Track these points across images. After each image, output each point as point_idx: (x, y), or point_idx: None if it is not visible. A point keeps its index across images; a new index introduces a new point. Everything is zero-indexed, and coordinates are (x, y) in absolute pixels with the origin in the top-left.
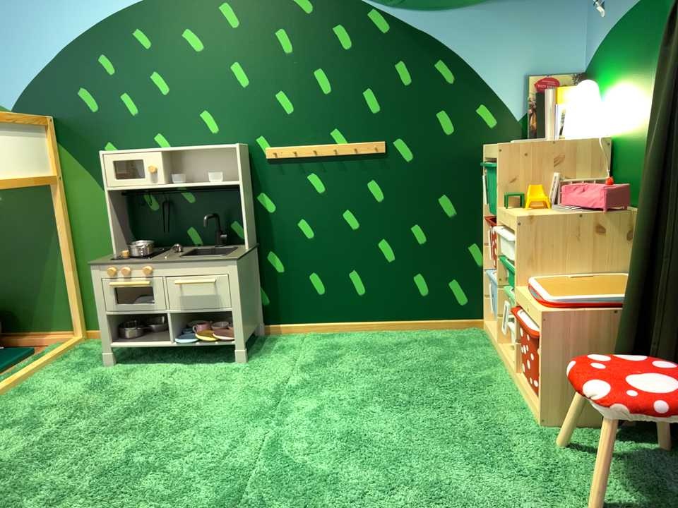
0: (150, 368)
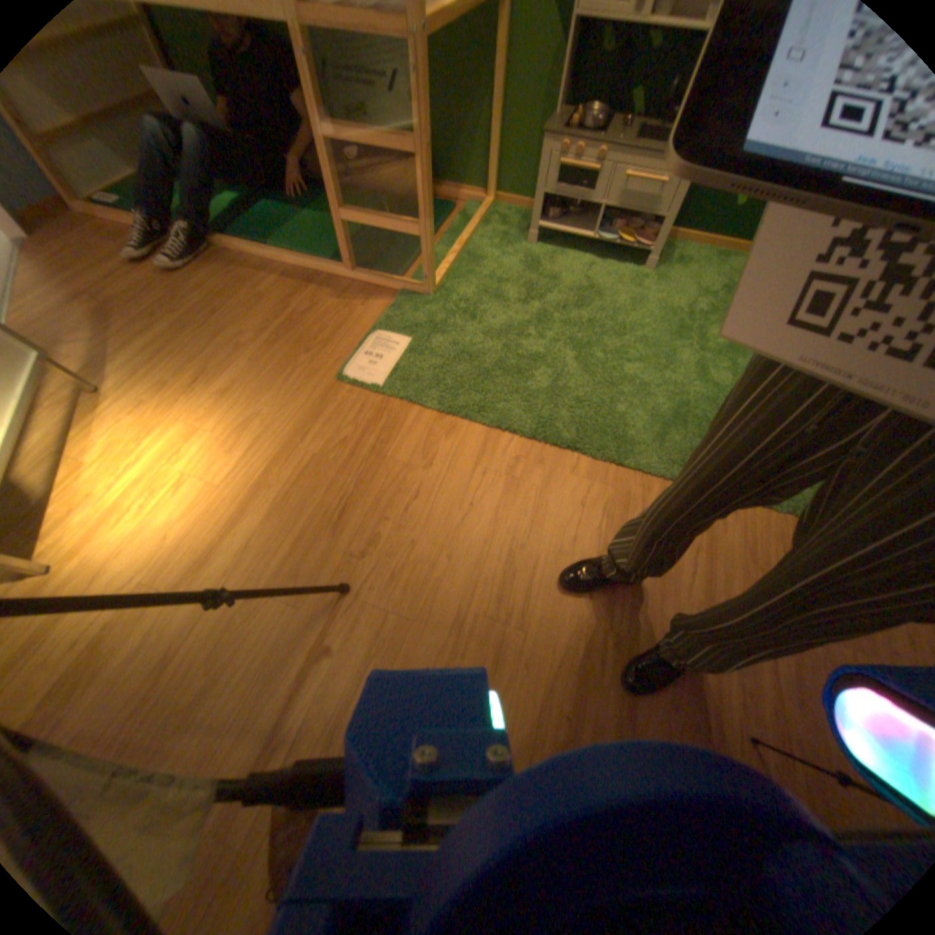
0: (567, 253)
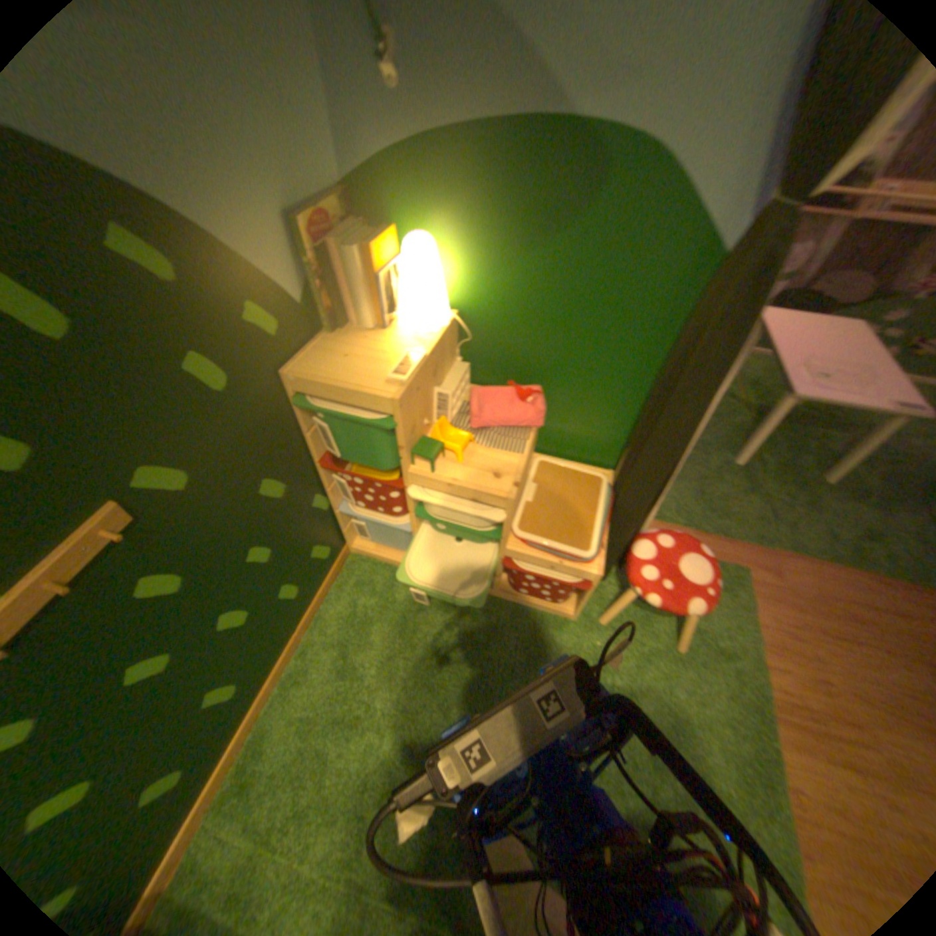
0: None
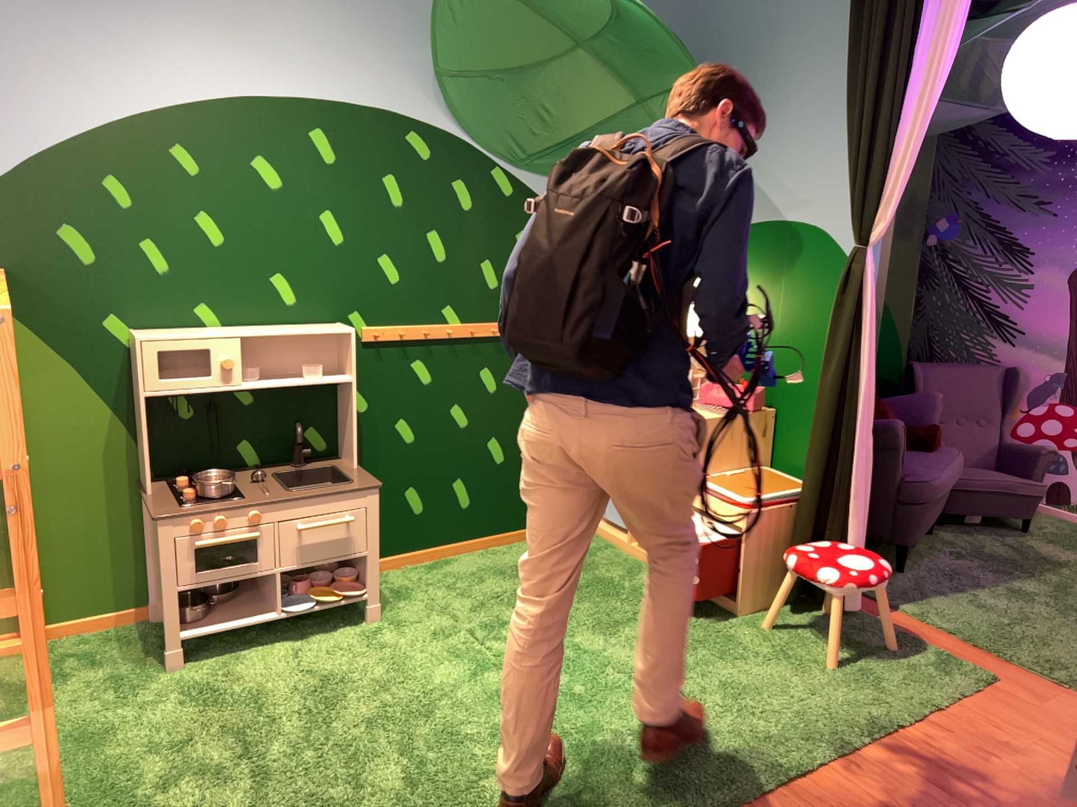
0: (256, 651)
